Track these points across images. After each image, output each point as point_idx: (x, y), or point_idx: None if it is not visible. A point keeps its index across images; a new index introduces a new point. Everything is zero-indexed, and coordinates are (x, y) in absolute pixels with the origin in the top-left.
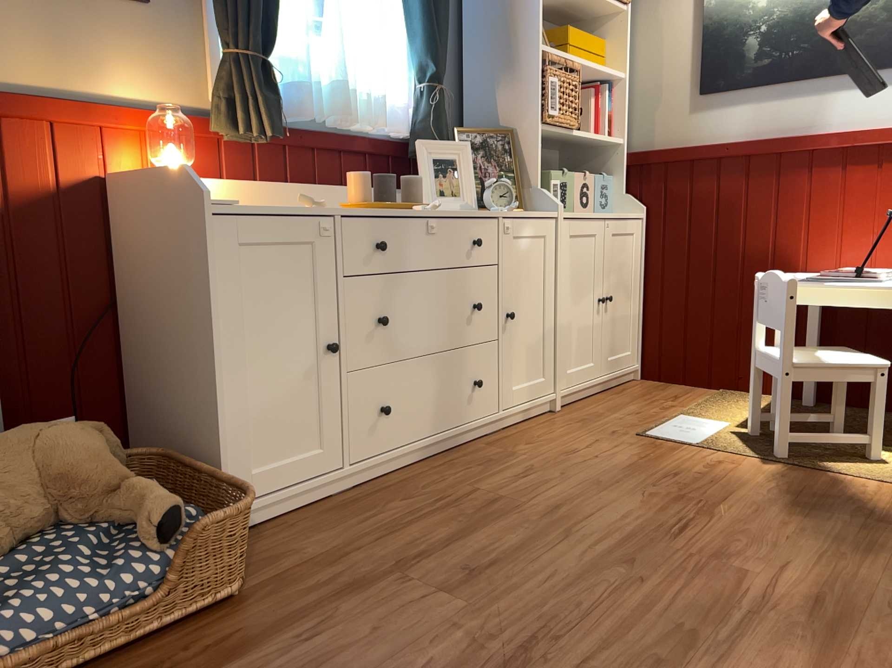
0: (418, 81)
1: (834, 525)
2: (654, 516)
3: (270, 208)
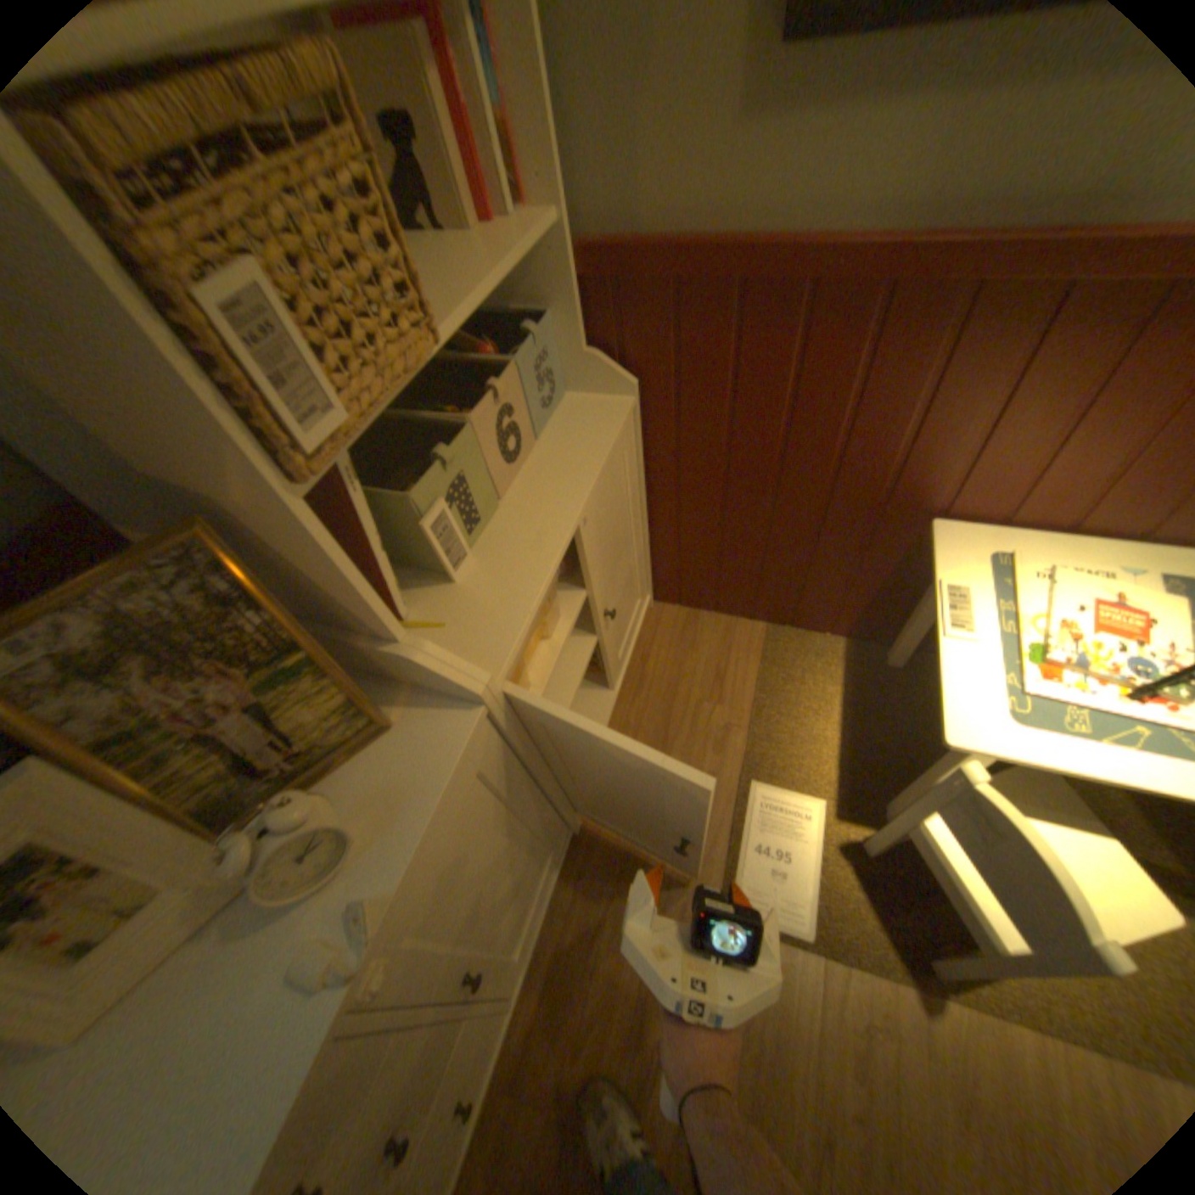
0: None
1: None
2: None
3: None
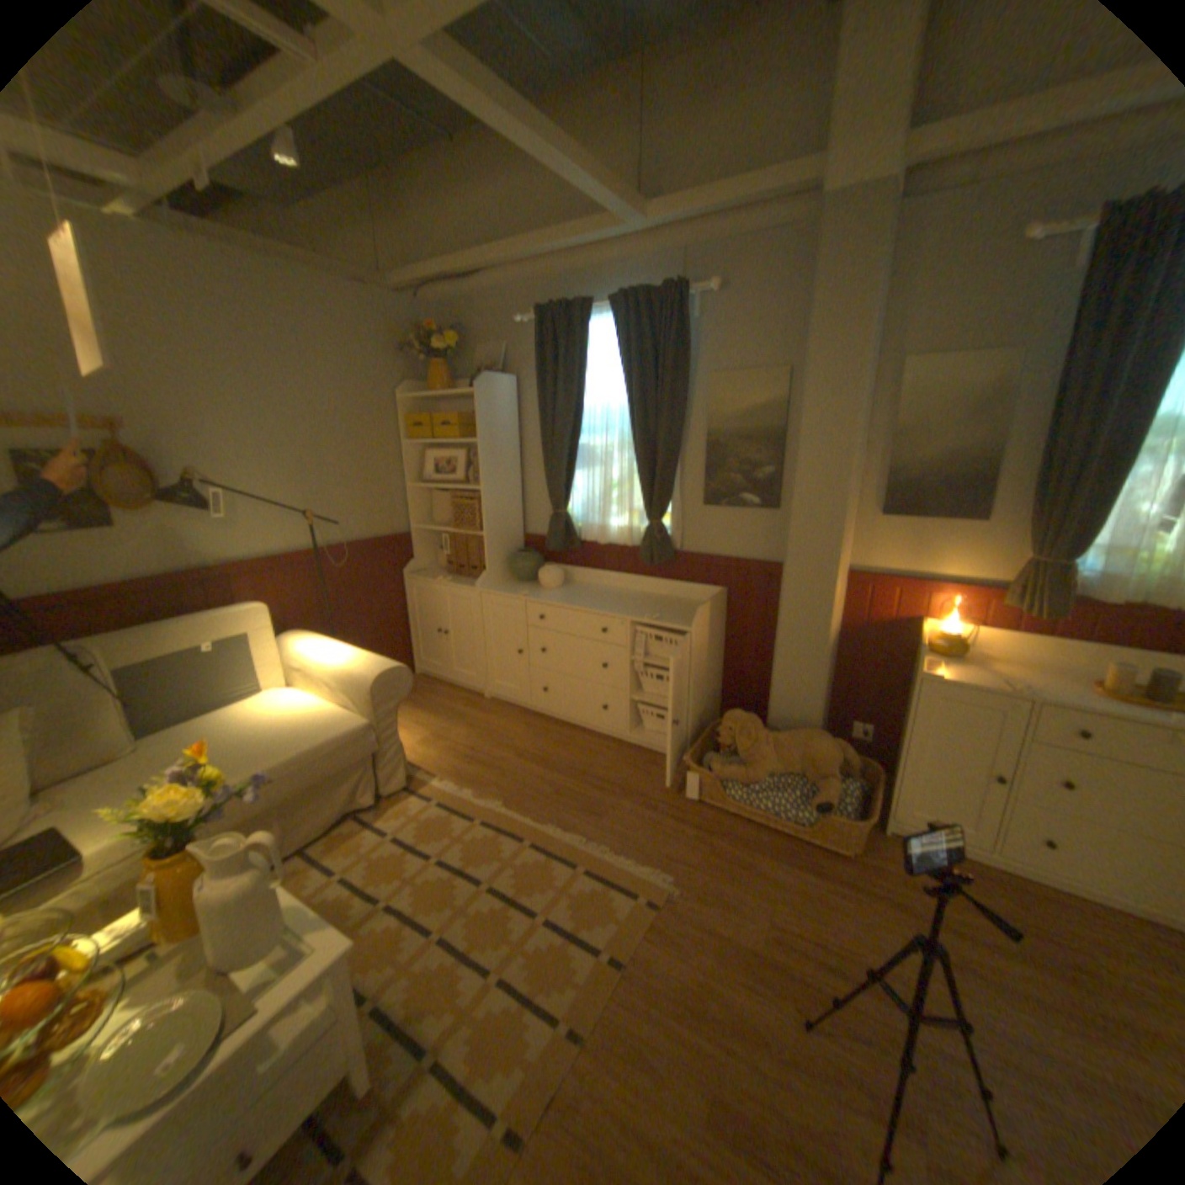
0: None
1: None
2: None
3: (984, 681)
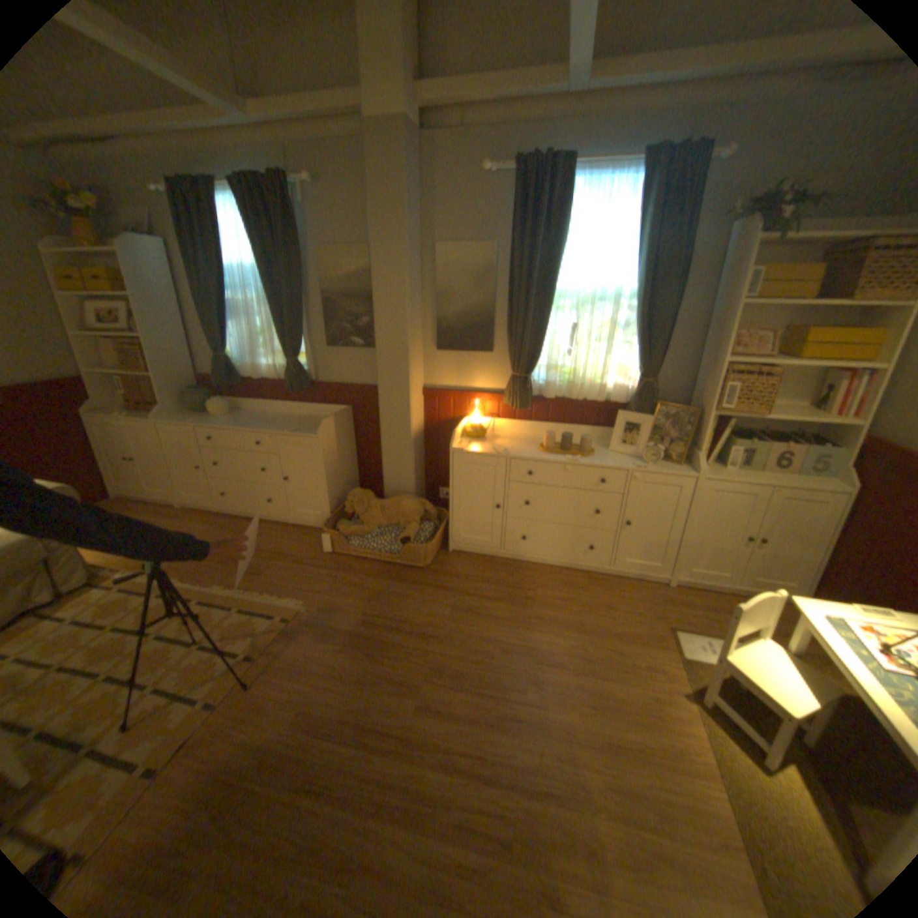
0: (639, 374)
1: (613, 734)
2: (558, 654)
3: (484, 450)
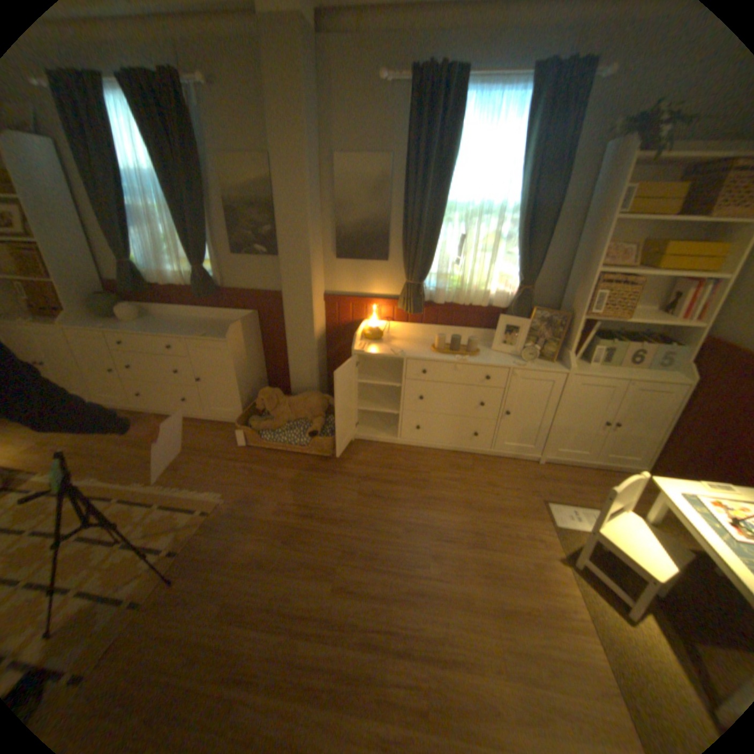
0: (518, 281)
1: (504, 599)
2: (453, 530)
3: (382, 351)
